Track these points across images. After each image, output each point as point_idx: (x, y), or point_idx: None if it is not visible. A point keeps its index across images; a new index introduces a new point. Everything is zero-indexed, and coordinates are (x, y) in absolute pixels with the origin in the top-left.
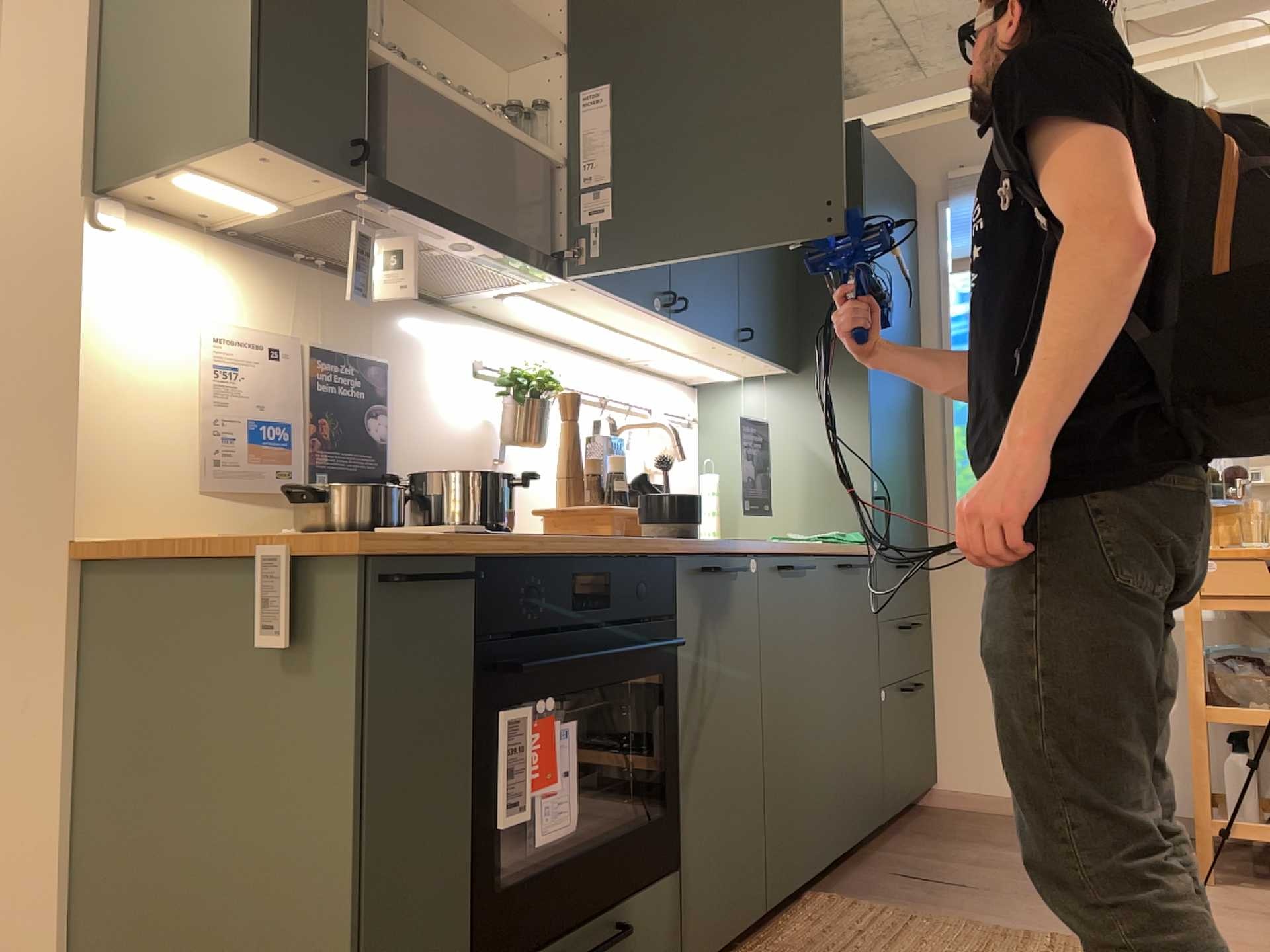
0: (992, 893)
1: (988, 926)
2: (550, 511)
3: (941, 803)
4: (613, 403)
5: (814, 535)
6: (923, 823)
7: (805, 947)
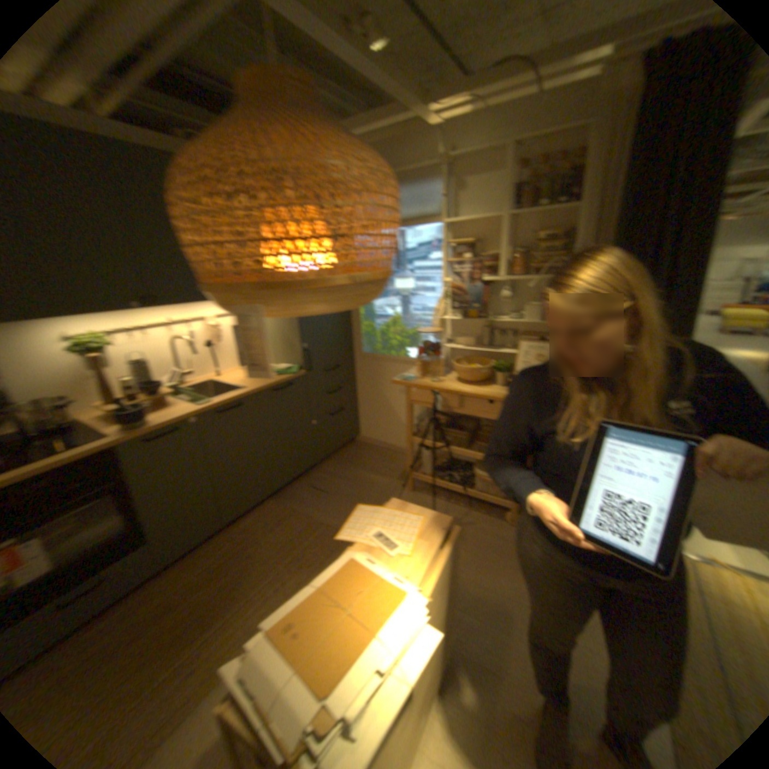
0: (330, 499)
1: (309, 521)
2: (89, 409)
3: (359, 441)
4: (173, 322)
5: (282, 364)
6: (344, 453)
7: (237, 536)
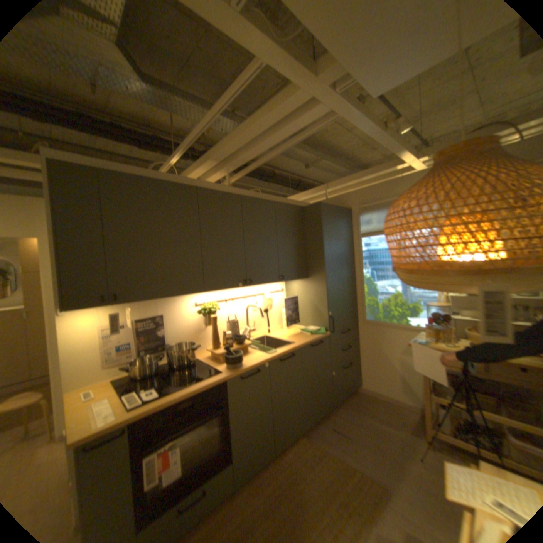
0: (356, 445)
1: (345, 466)
2: (209, 352)
3: (362, 393)
4: (249, 296)
5: (313, 326)
6: (353, 402)
7: (287, 468)
